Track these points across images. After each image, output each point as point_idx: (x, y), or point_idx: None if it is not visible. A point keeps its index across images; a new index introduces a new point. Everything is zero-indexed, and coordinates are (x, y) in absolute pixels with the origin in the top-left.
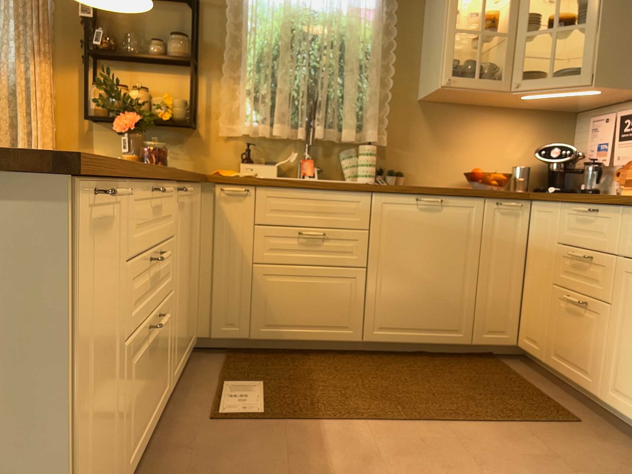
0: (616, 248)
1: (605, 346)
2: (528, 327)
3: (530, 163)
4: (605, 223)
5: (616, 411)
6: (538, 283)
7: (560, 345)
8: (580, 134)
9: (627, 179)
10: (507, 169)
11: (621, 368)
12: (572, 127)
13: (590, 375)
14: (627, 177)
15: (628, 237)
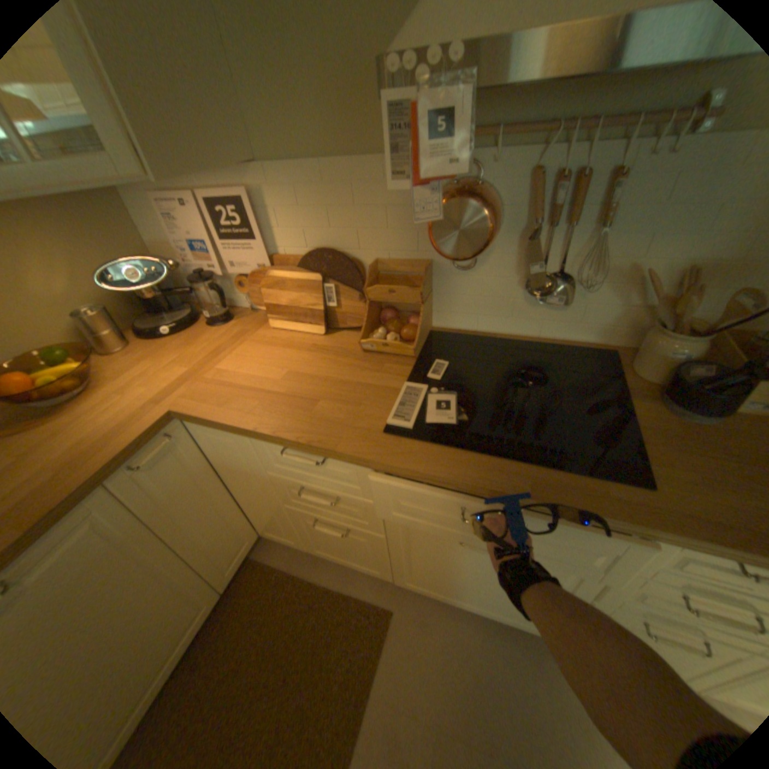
0: (374, 497)
1: (385, 558)
2: (264, 527)
3: (90, 288)
4: (344, 471)
5: (414, 591)
6: (253, 498)
7: (321, 546)
8: (136, 213)
9: (262, 301)
10: (59, 319)
11: (414, 573)
12: (112, 201)
13: (373, 569)
14: (258, 294)
15: (391, 492)
